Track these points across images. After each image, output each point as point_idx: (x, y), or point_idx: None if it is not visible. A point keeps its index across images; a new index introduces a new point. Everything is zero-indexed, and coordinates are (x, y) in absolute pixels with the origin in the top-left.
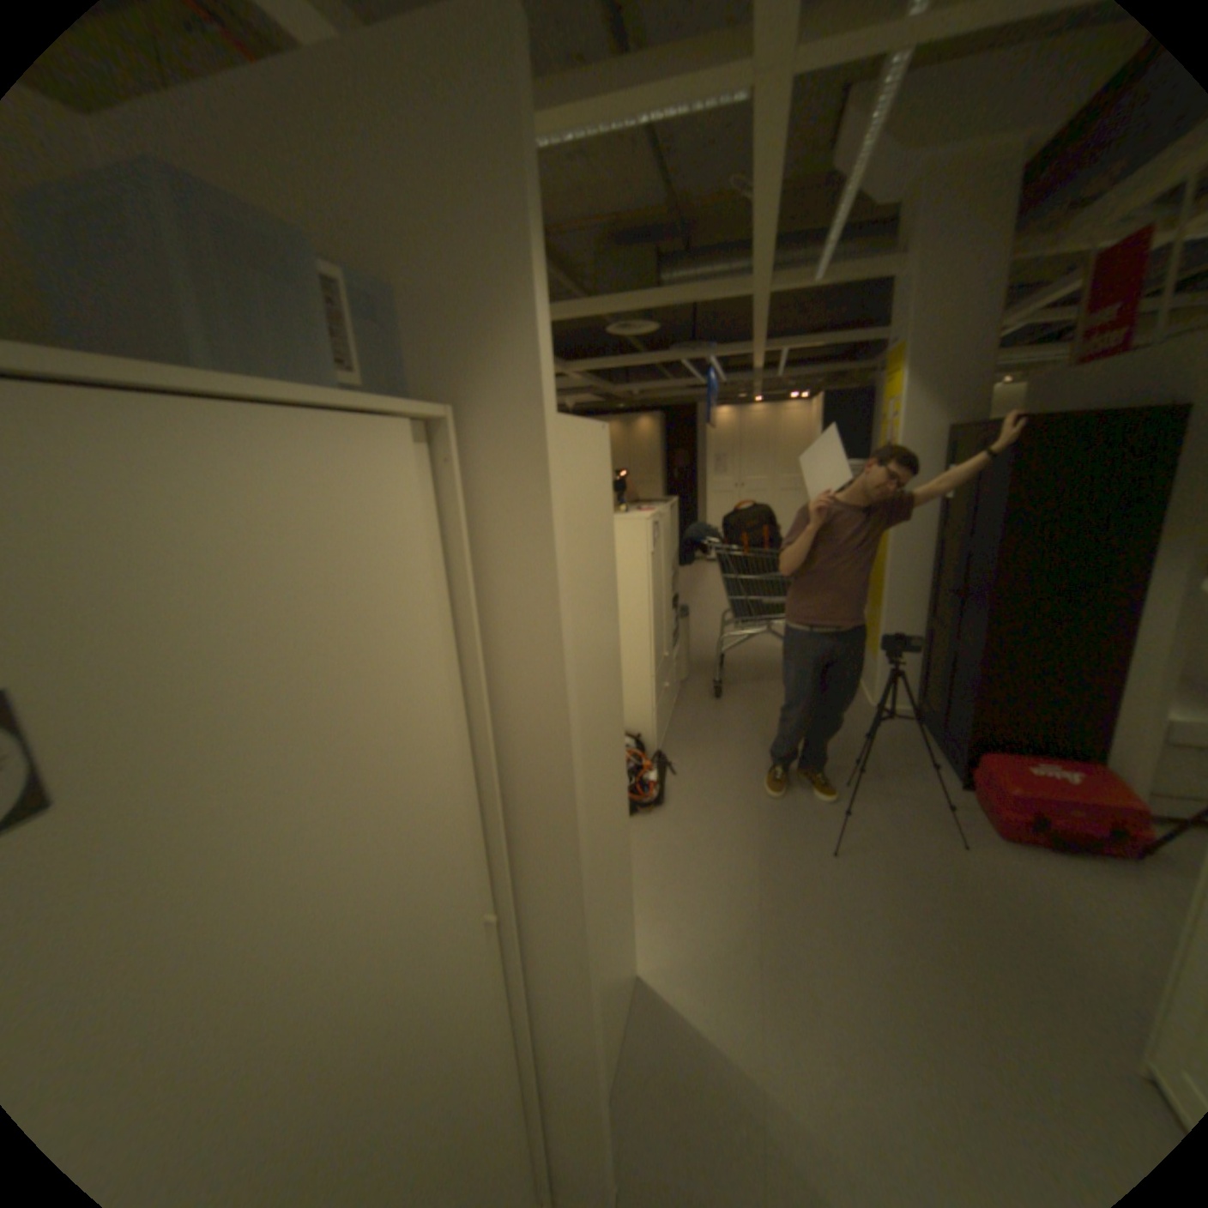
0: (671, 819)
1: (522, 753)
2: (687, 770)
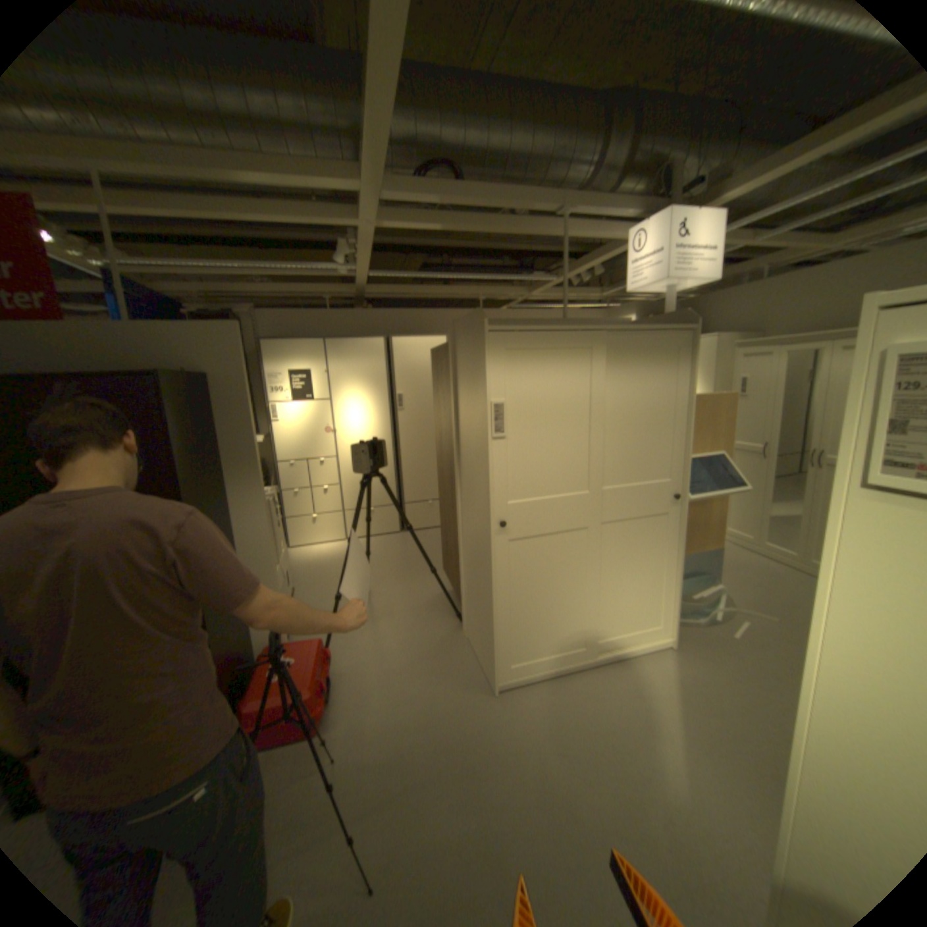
0: None
1: None
2: None
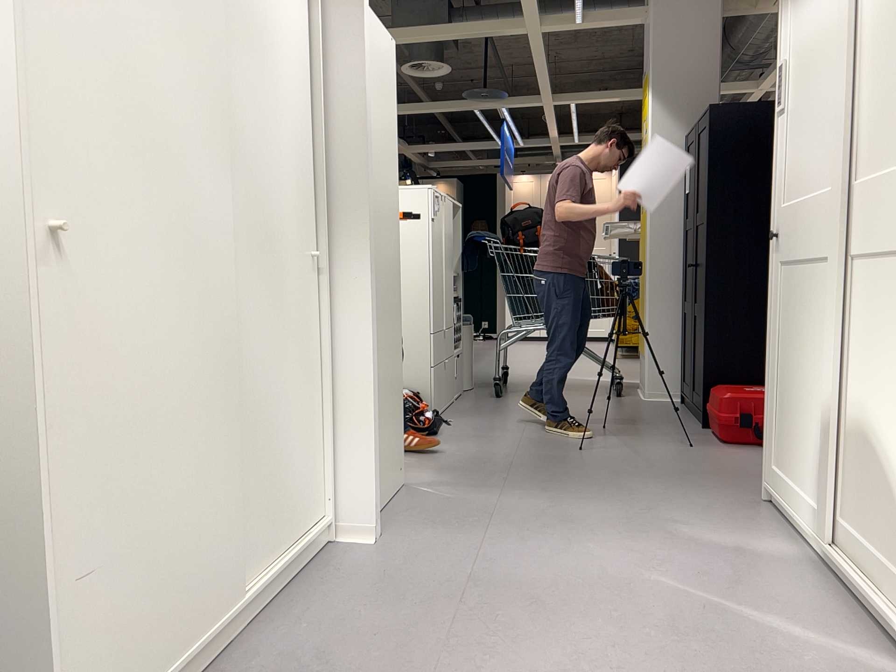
0: (442, 439)
1: (340, 162)
2: (460, 423)
